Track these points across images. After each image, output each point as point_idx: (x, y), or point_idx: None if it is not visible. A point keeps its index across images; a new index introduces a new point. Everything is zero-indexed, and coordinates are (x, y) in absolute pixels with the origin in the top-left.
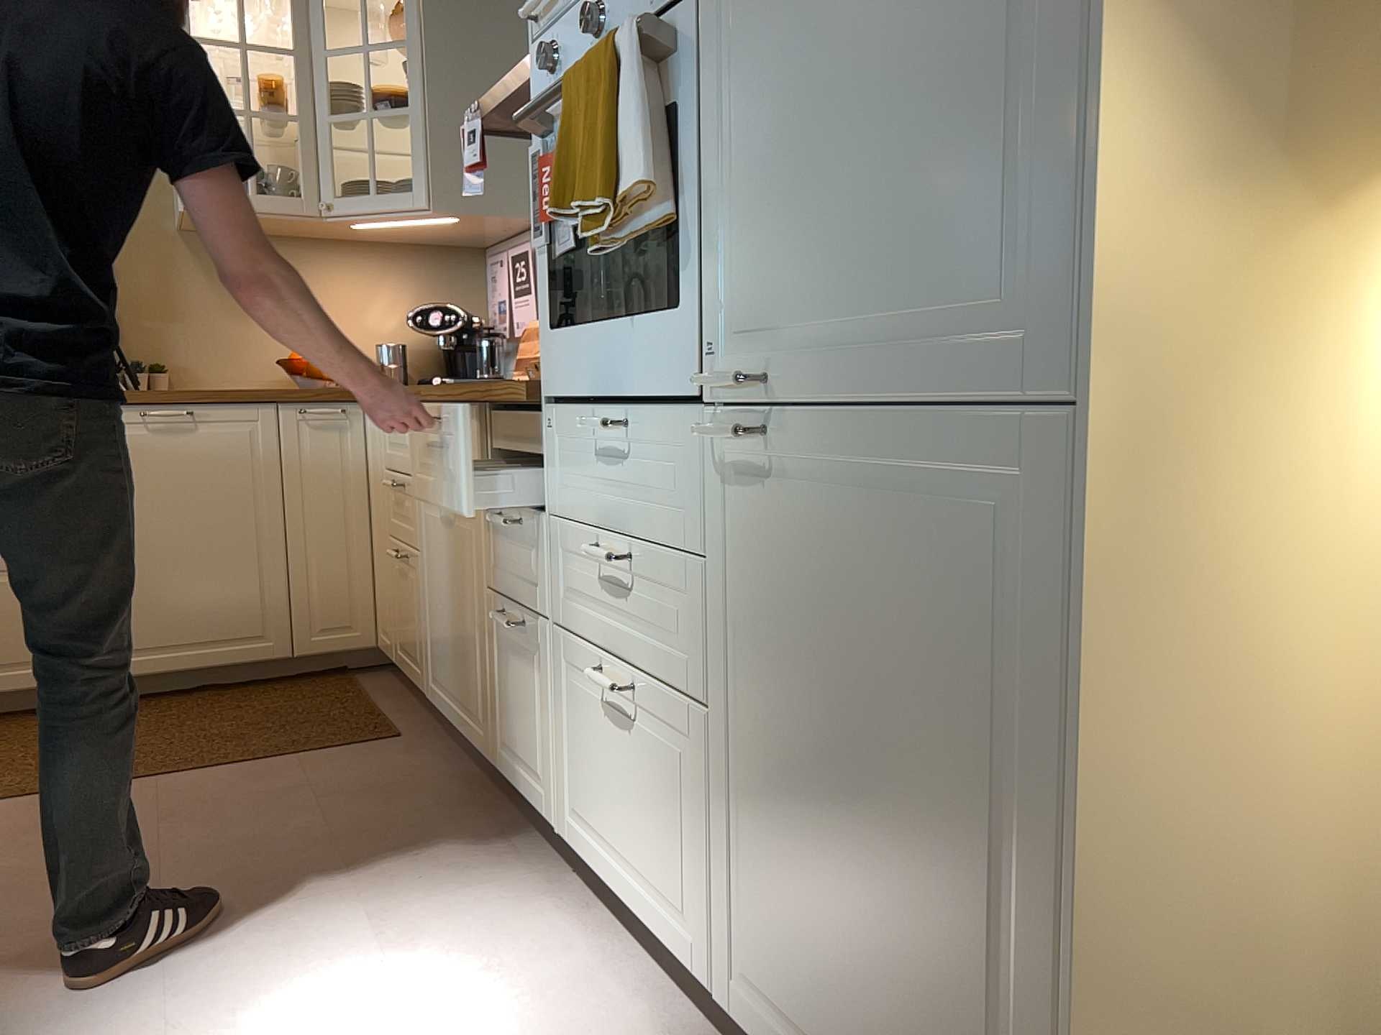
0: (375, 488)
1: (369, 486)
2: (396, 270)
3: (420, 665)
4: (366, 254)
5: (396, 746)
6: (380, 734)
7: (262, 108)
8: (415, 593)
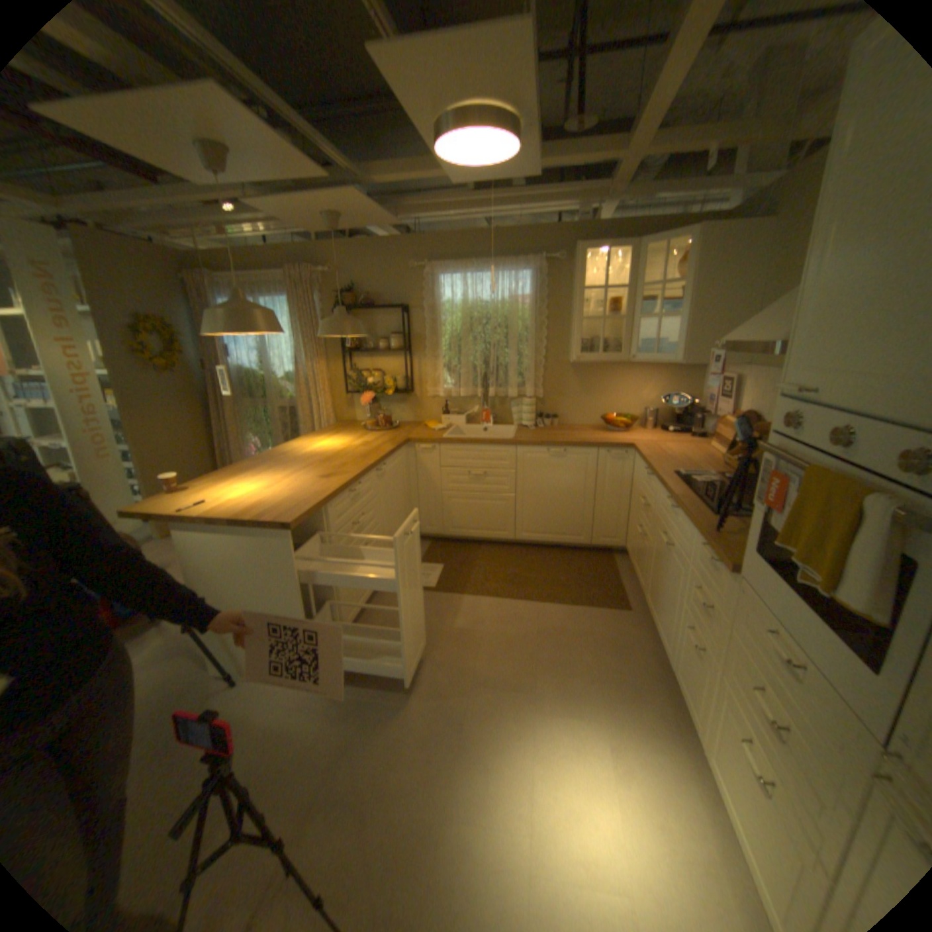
0: (635, 489)
1: (632, 485)
2: (659, 373)
3: (644, 583)
4: (646, 367)
5: (628, 616)
6: (622, 605)
7: (609, 312)
8: (647, 554)
